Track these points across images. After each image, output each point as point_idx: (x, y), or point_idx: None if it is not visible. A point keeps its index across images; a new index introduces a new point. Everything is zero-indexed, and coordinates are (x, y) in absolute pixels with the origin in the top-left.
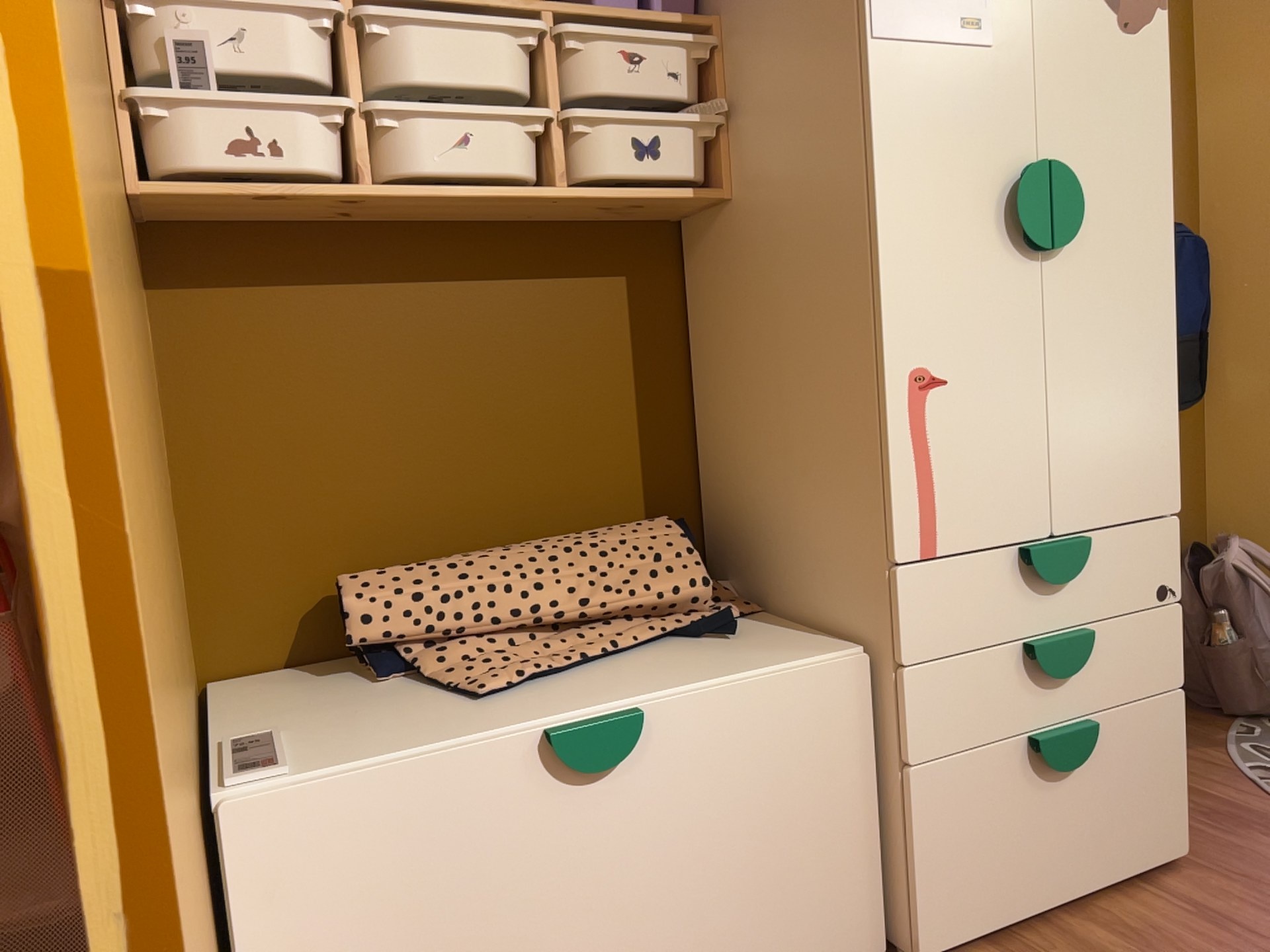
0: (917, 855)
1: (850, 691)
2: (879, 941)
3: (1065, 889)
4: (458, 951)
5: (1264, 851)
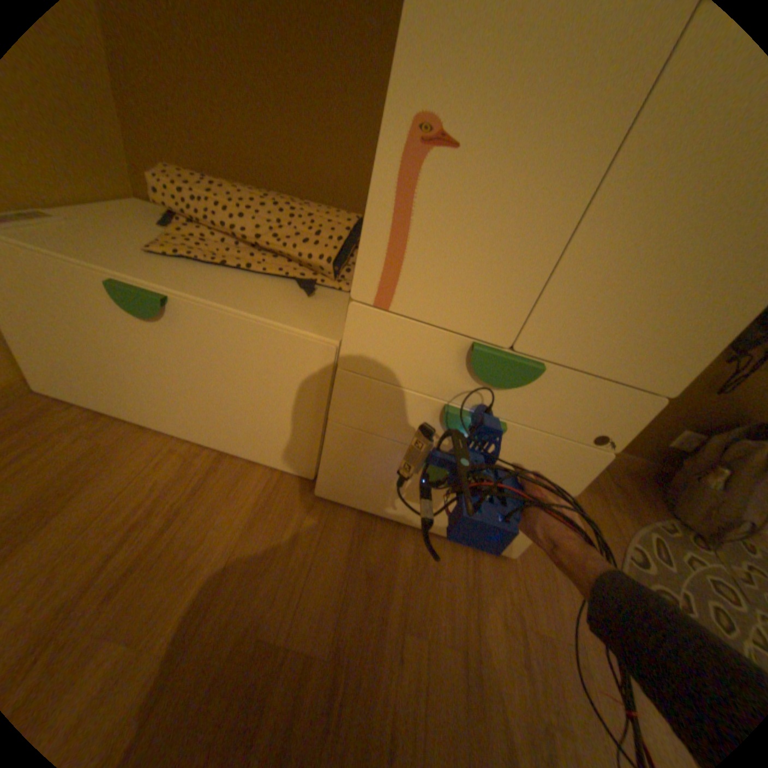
0: (323, 456)
1: (315, 359)
2: (310, 472)
3: (416, 521)
4: (88, 353)
5: (560, 591)
